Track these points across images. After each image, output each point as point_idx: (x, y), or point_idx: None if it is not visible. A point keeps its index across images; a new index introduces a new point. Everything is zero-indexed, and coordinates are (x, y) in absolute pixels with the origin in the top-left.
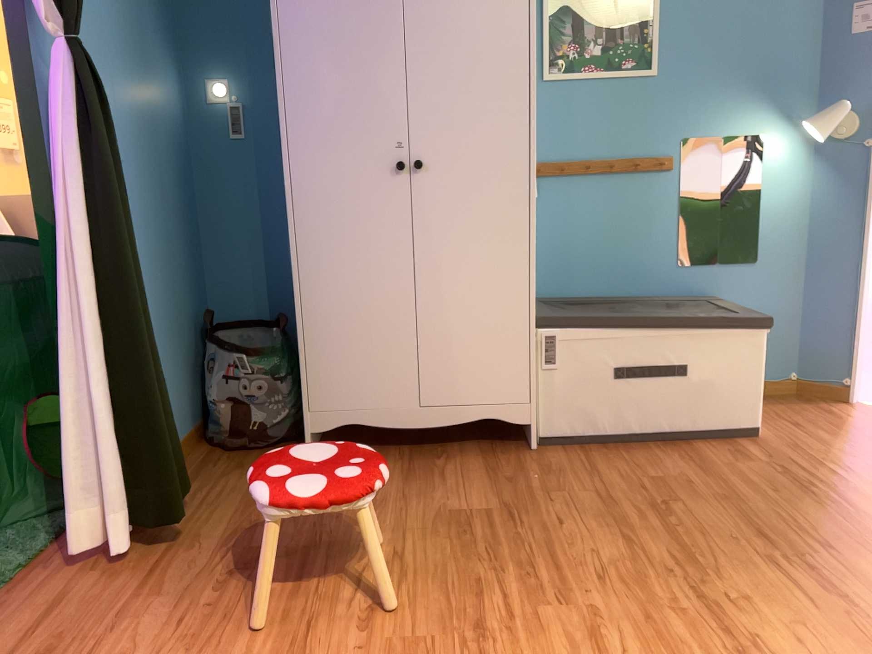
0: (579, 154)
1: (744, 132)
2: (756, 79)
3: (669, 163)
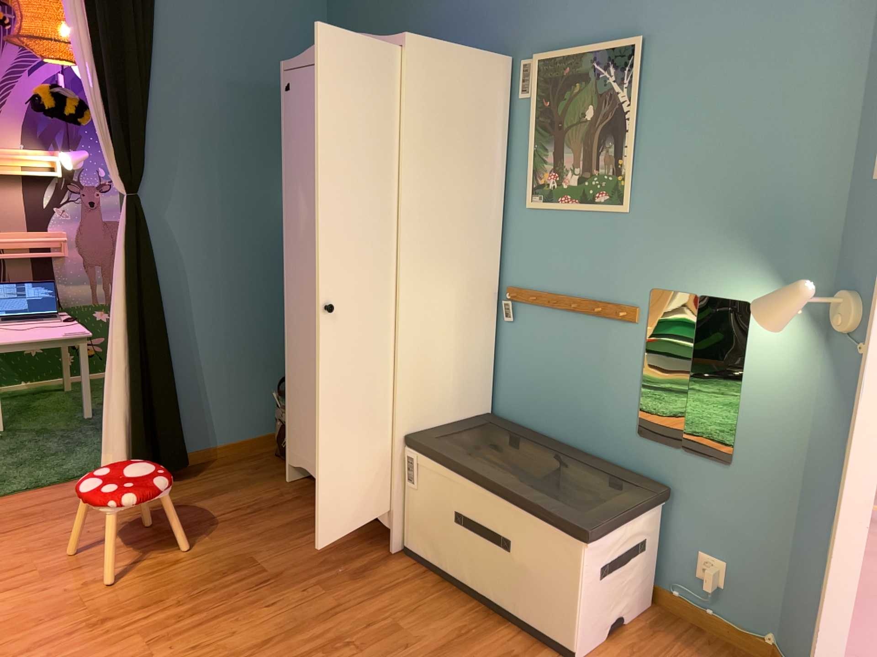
0: (552, 285)
1: (726, 293)
2: (746, 228)
3: (632, 313)
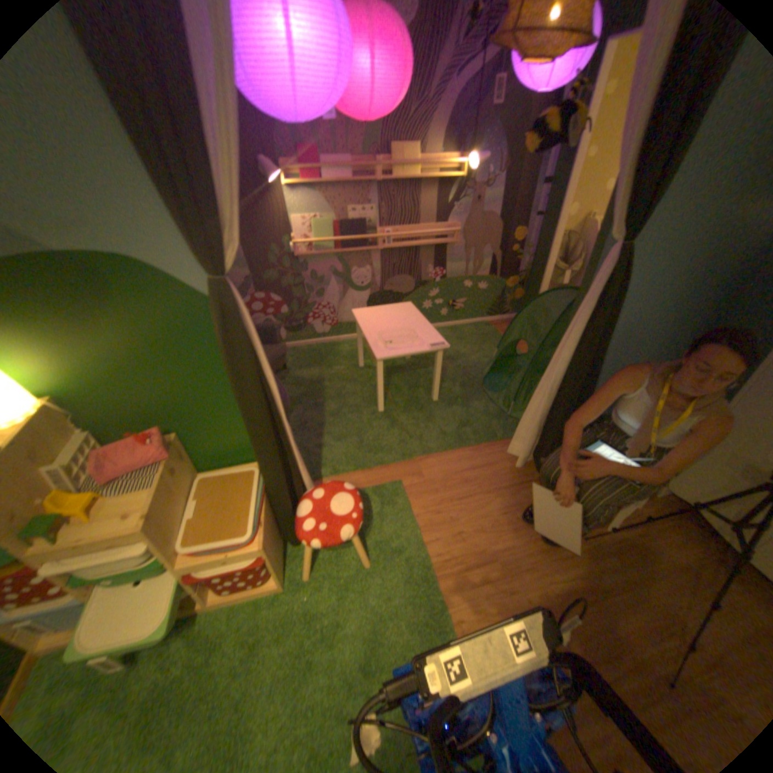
0: None
1: None
2: None
3: None
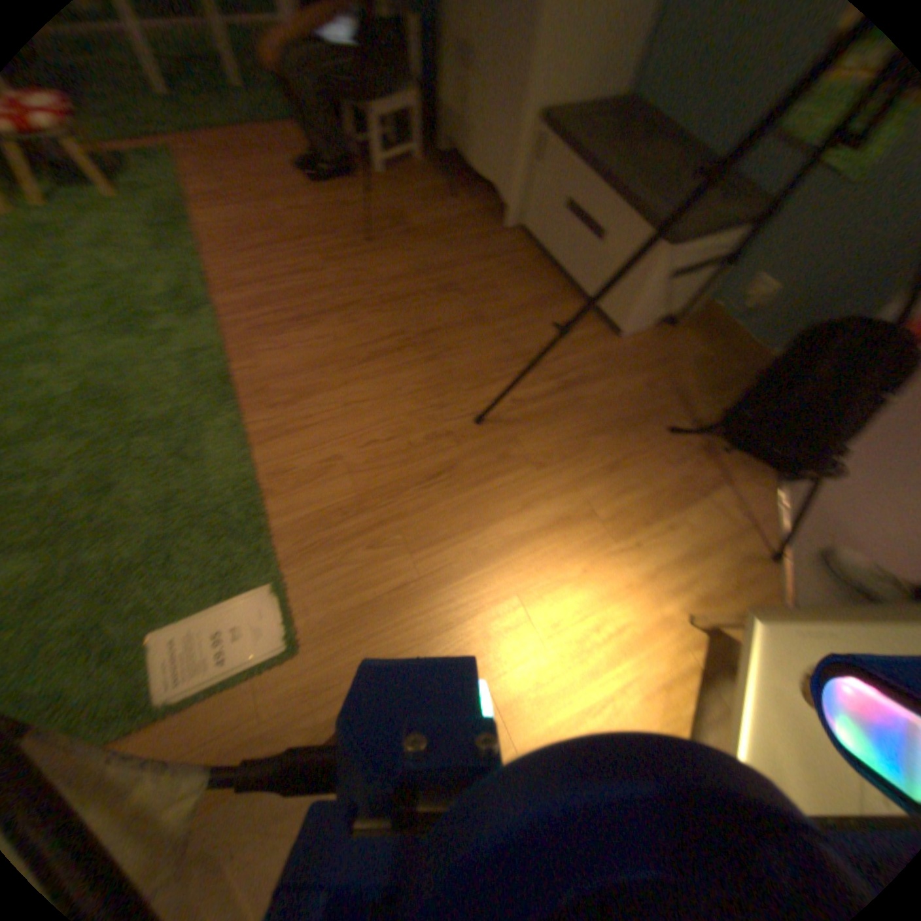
0: None
1: None
2: None
3: None
